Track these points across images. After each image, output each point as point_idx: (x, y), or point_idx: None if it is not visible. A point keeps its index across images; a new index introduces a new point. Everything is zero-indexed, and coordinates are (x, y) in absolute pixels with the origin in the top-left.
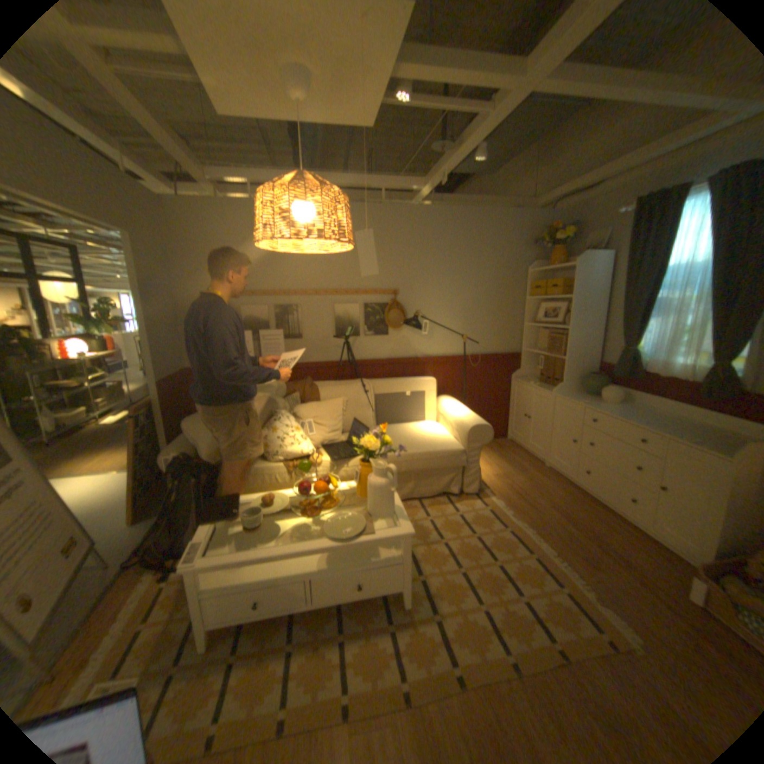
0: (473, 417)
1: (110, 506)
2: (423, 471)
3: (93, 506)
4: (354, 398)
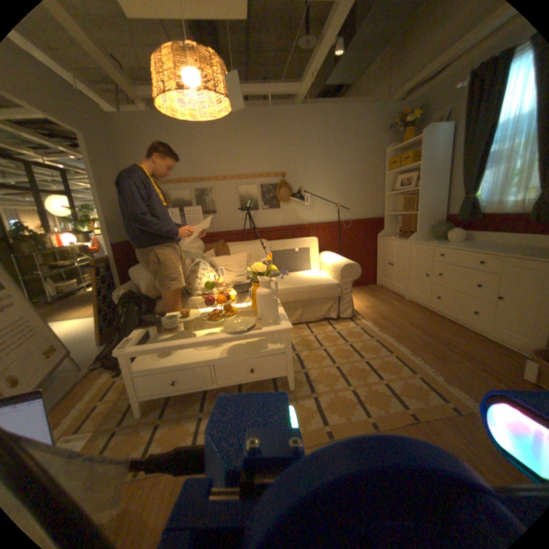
0: (345, 260)
1: (86, 336)
2: (307, 300)
3: (75, 336)
4: (255, 252)
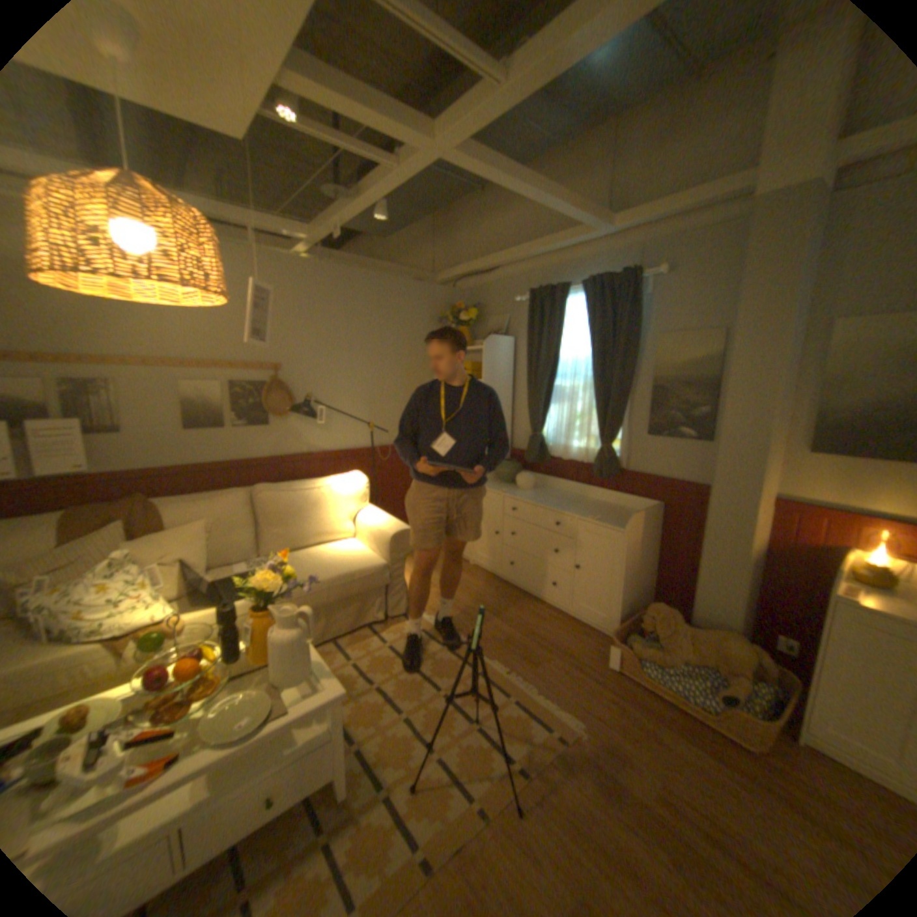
0: (392, 523)
1: None
2: (337, 603)
3: None
4: (222, 519)
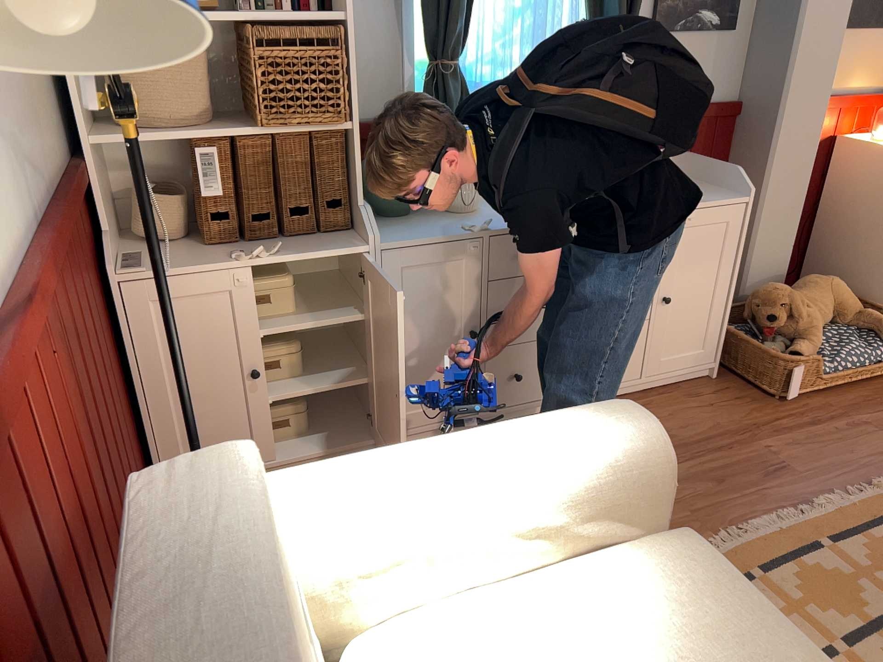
0: (564, 426)
1: None
2: None
3: None
4: None
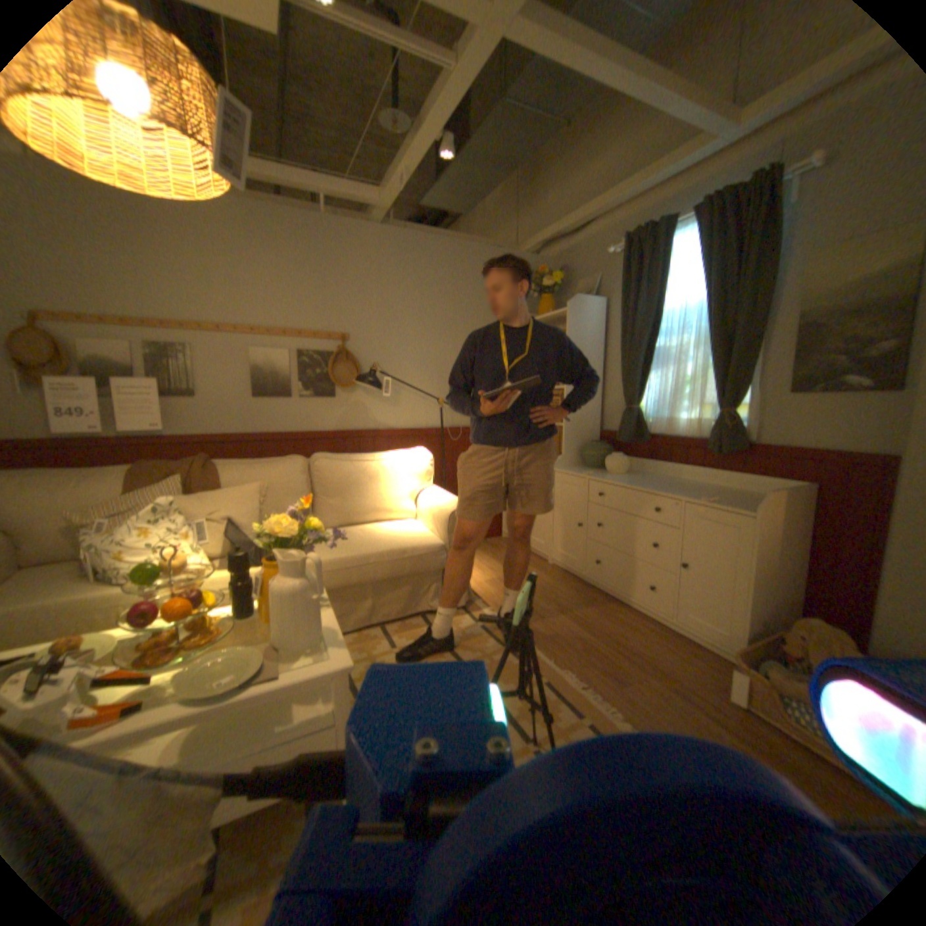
0: (454, 500)
1: None
2: (385, 580)
3: None
4: (279, 482)
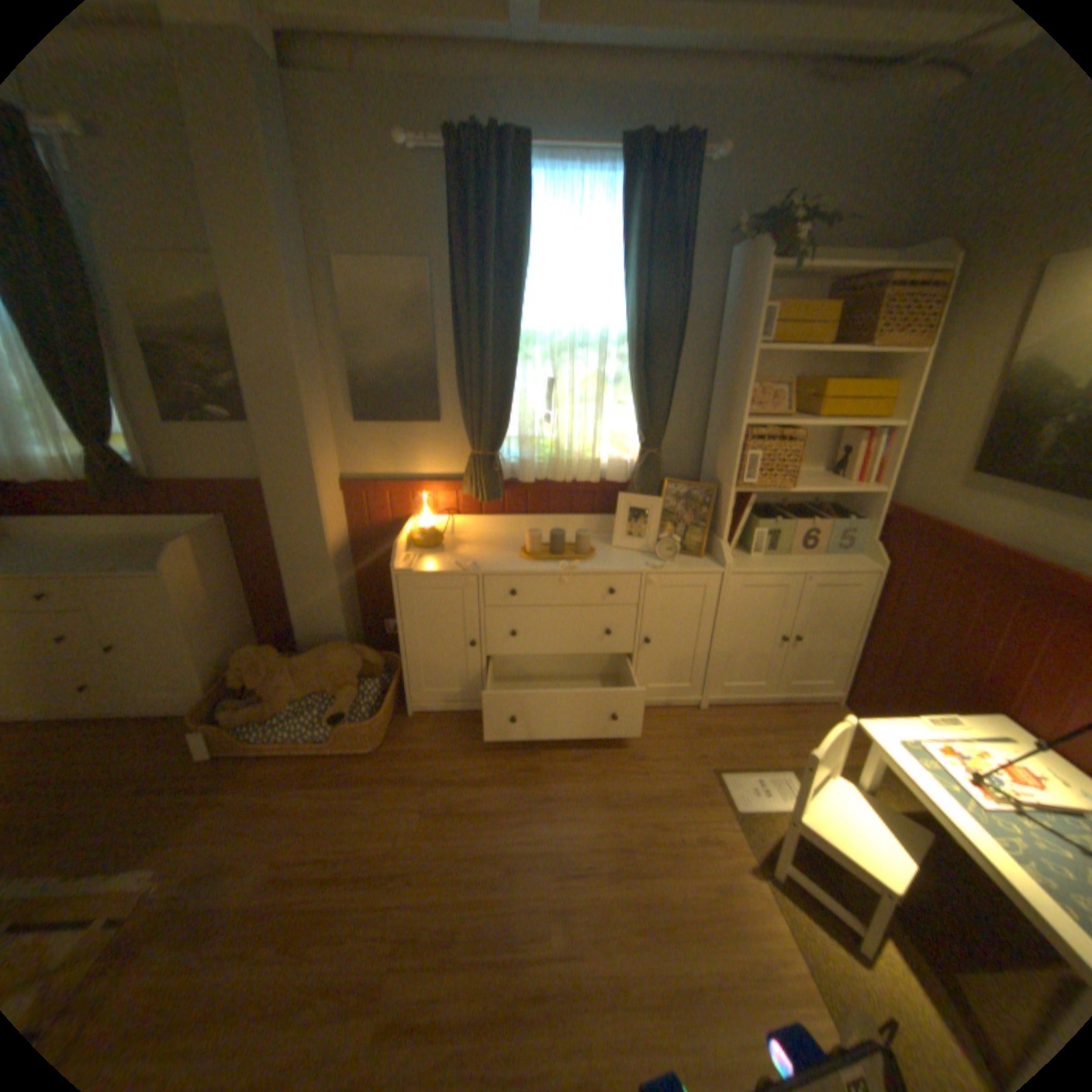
0: None
1: None
2: None
3: None
4: None
